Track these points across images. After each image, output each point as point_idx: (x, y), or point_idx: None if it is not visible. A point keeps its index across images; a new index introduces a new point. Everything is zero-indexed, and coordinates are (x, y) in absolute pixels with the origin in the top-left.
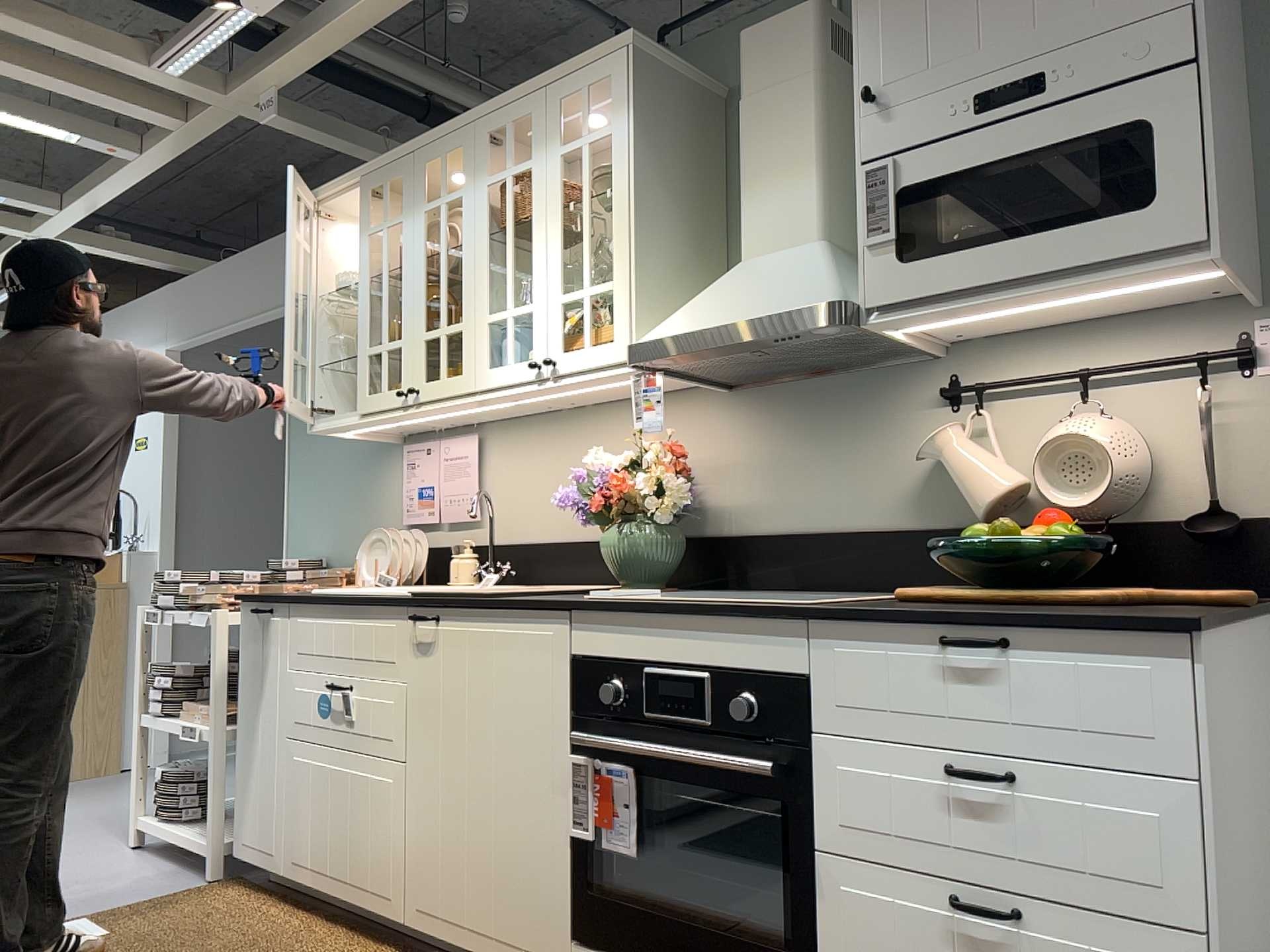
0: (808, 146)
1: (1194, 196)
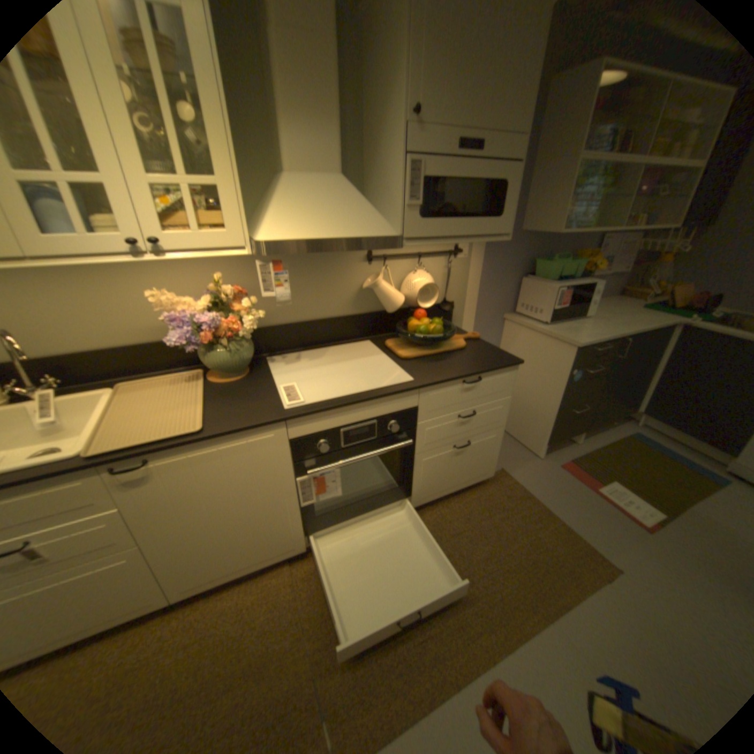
0: (333, 99)
1: (512, 216)
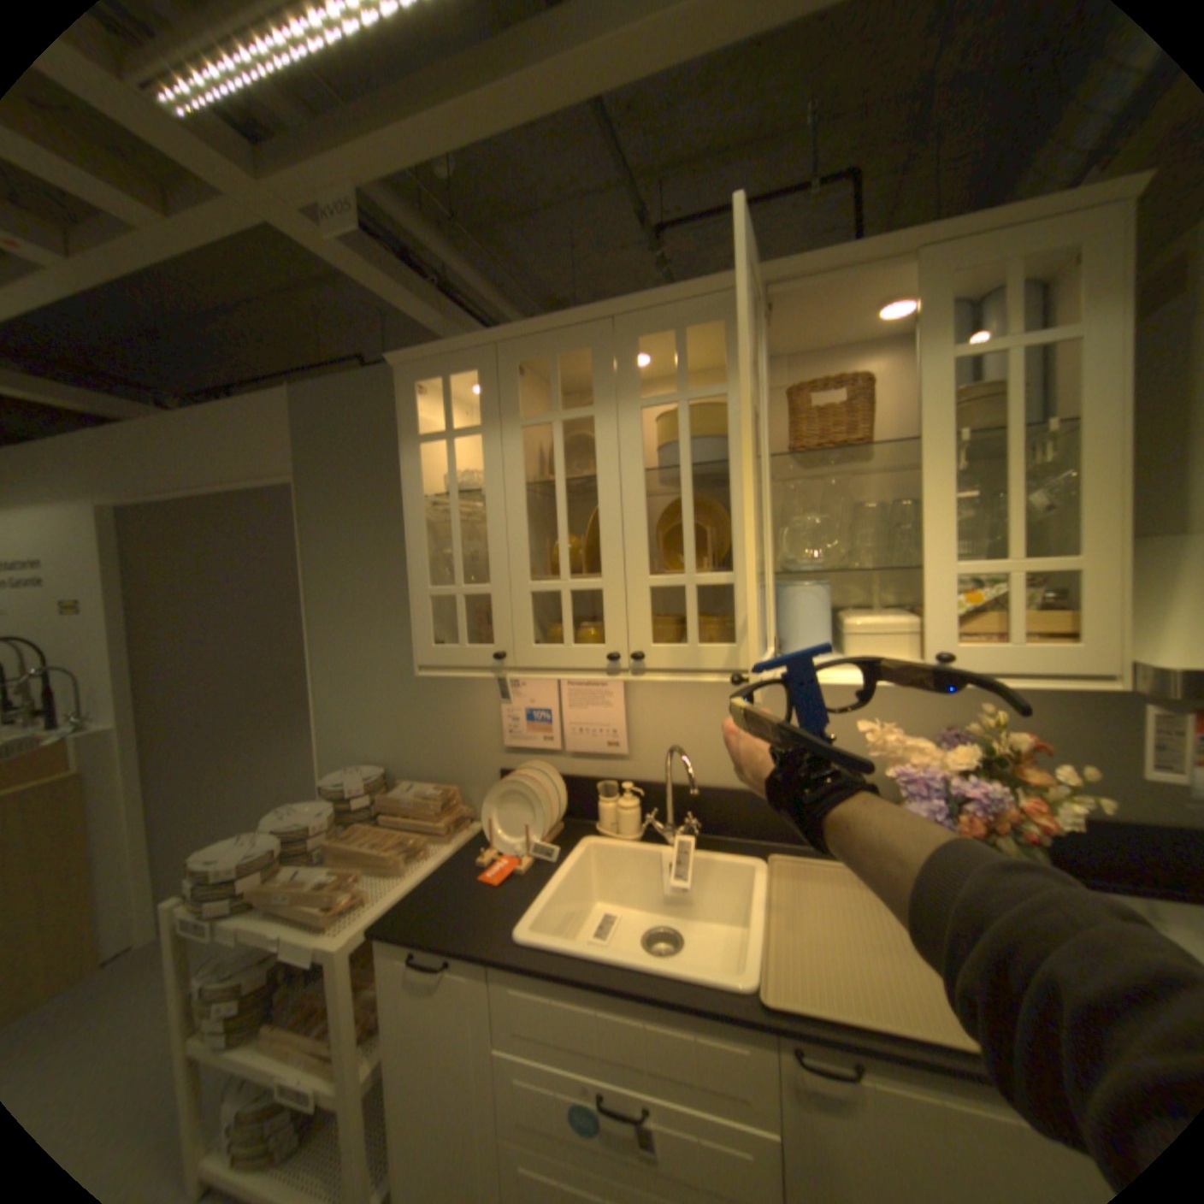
0: None
1: None
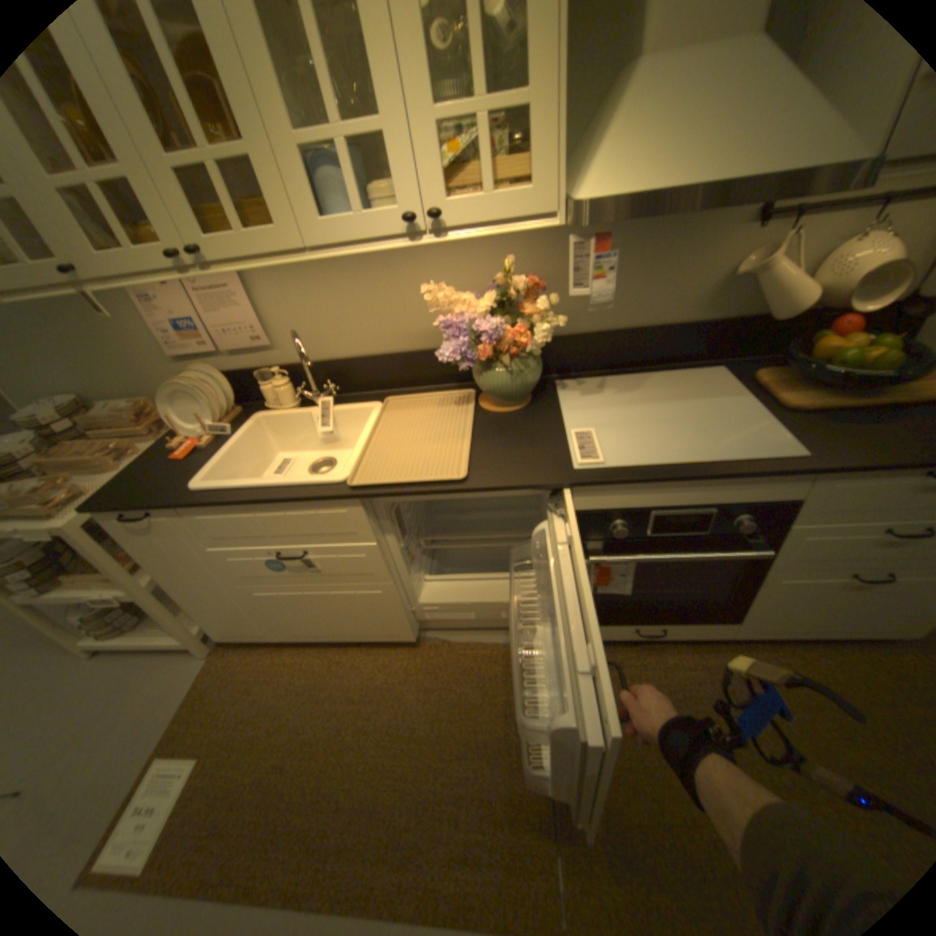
0: None
1: None
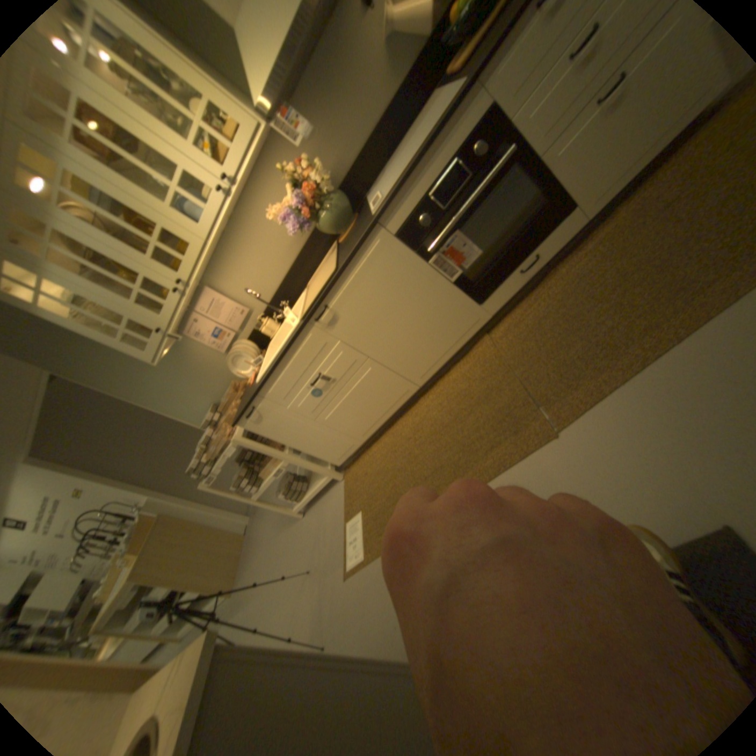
0: None
1: None
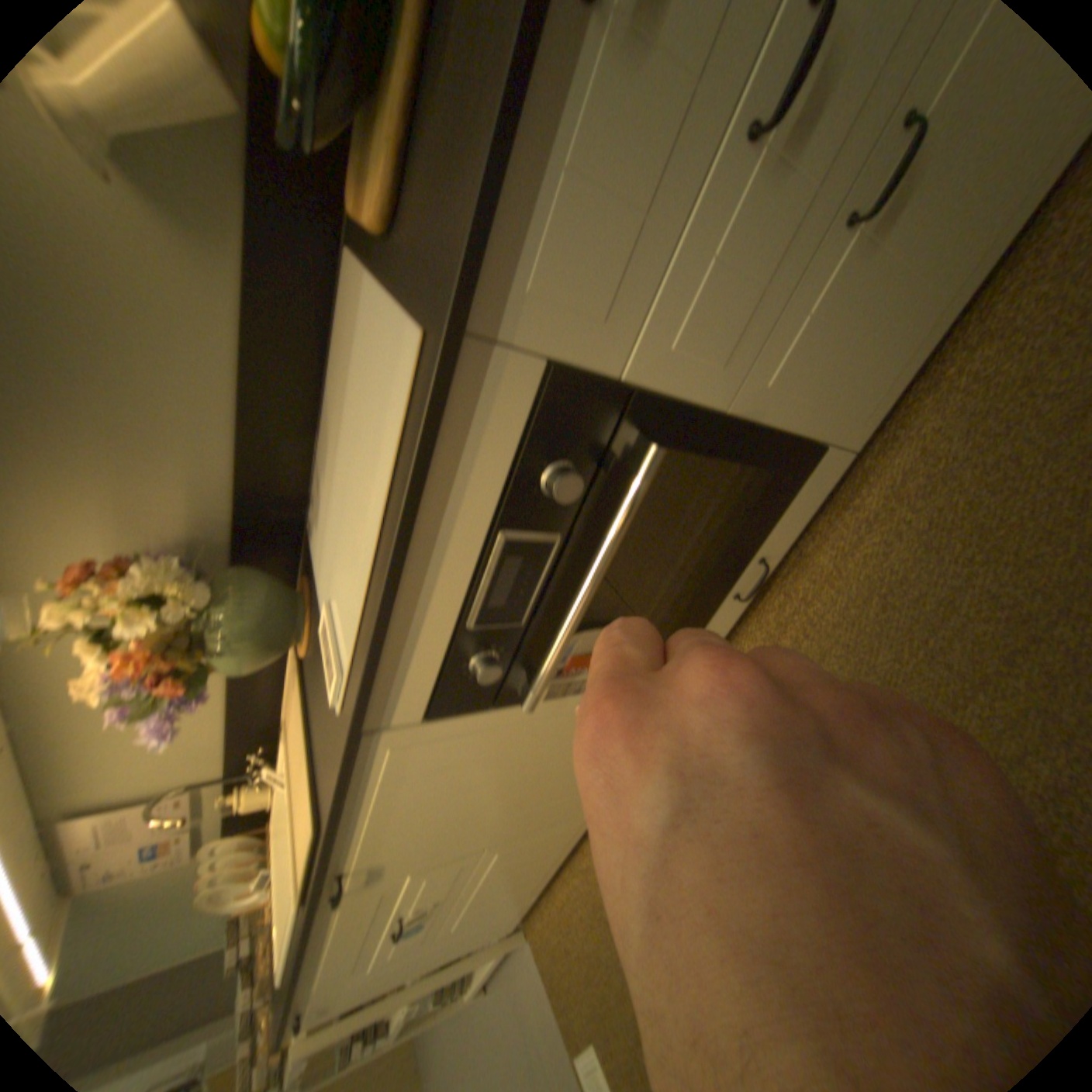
0: None
1: None
